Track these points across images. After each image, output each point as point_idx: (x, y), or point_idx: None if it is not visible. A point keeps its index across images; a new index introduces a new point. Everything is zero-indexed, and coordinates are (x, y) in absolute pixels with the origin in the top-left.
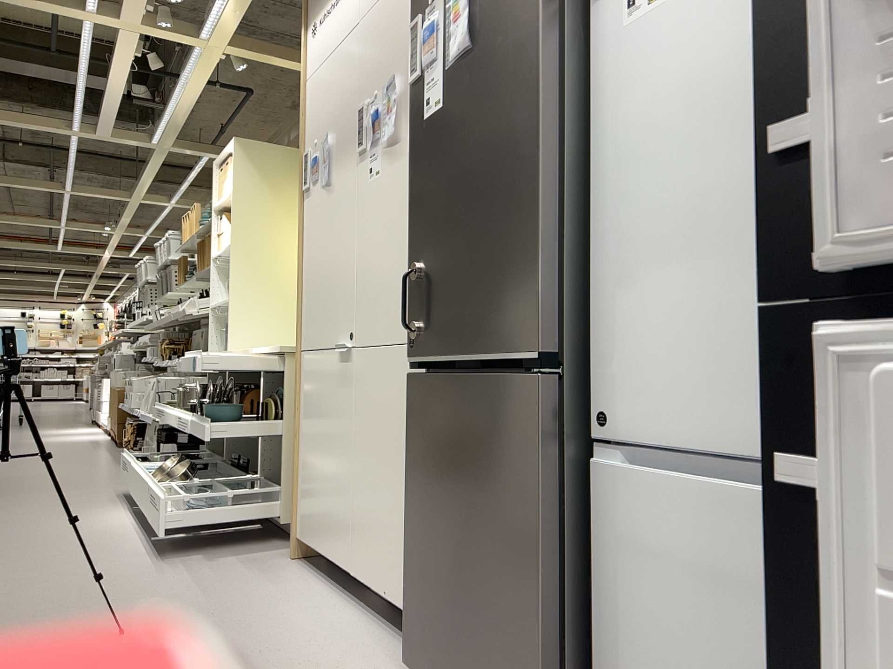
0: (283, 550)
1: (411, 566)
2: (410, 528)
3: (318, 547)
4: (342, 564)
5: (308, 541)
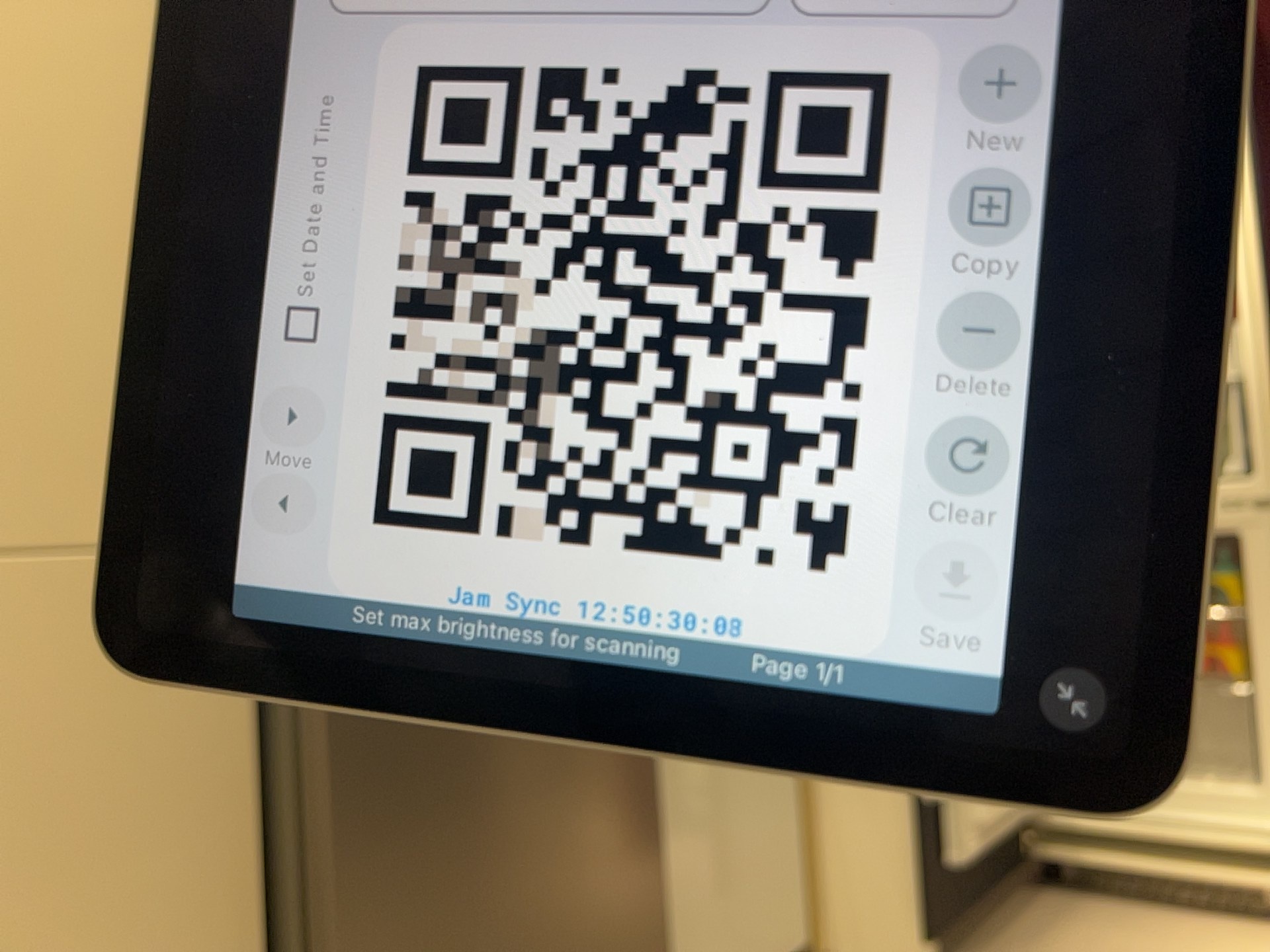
0: None
1: None
2: None
3: None
4: None
5: None
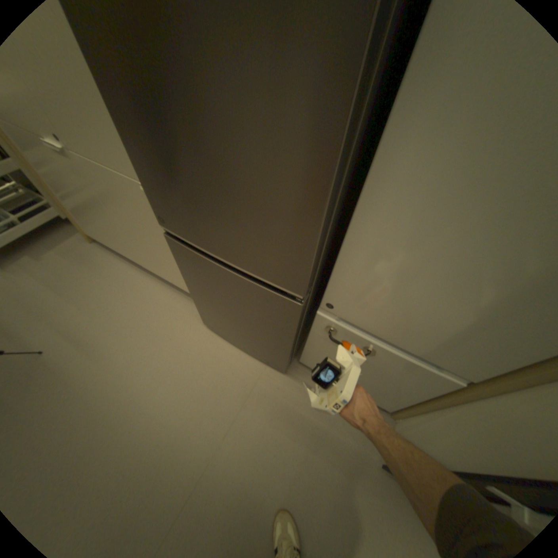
0: (78, 234)
1: (199, 302)
2: (194, 293)
3: (108, 245)
4: (133, 259)
5: (97, 239)
